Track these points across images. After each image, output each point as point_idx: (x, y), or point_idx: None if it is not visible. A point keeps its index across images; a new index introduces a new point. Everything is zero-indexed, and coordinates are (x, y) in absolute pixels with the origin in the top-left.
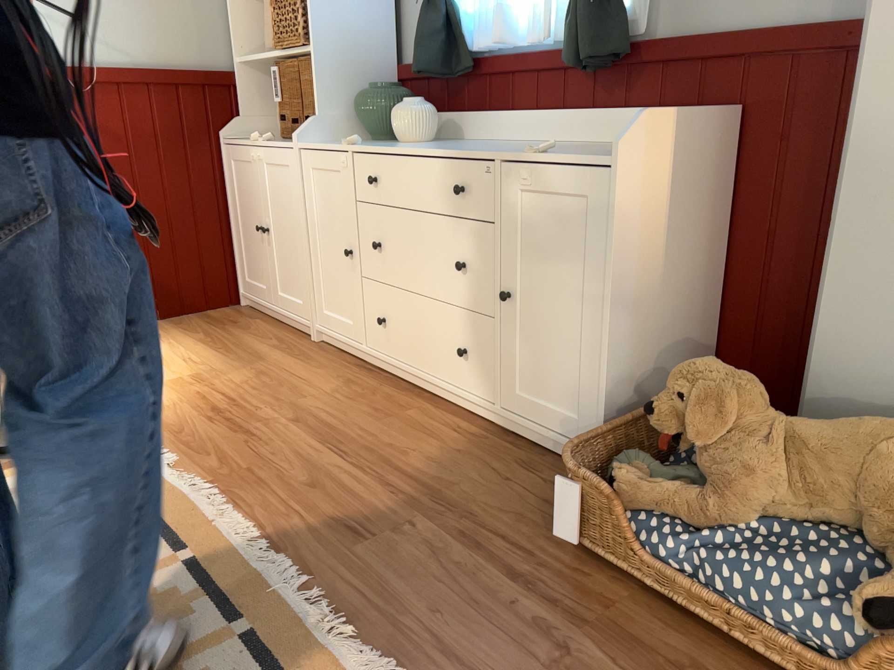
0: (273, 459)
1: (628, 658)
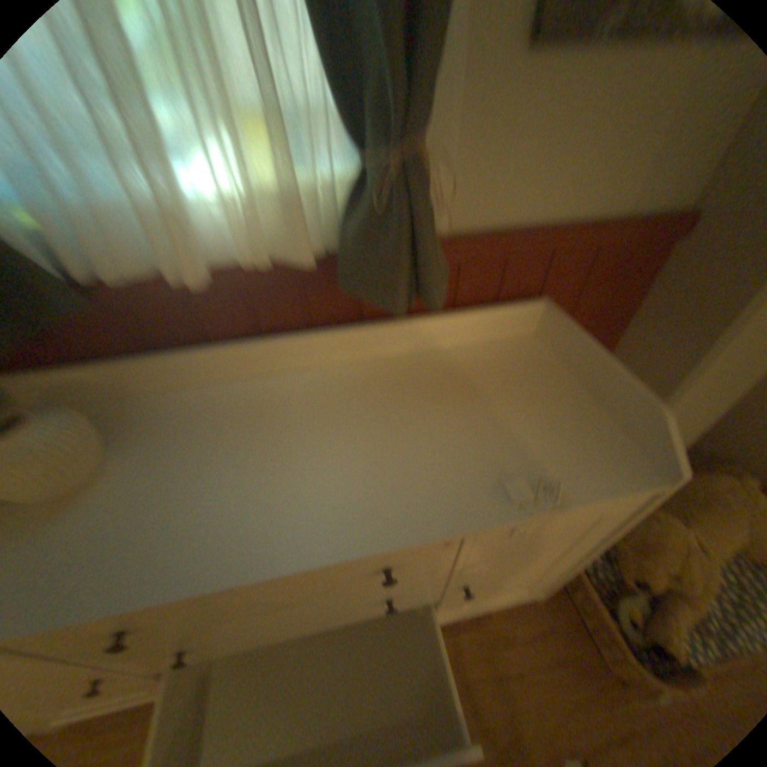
0: None
1: None
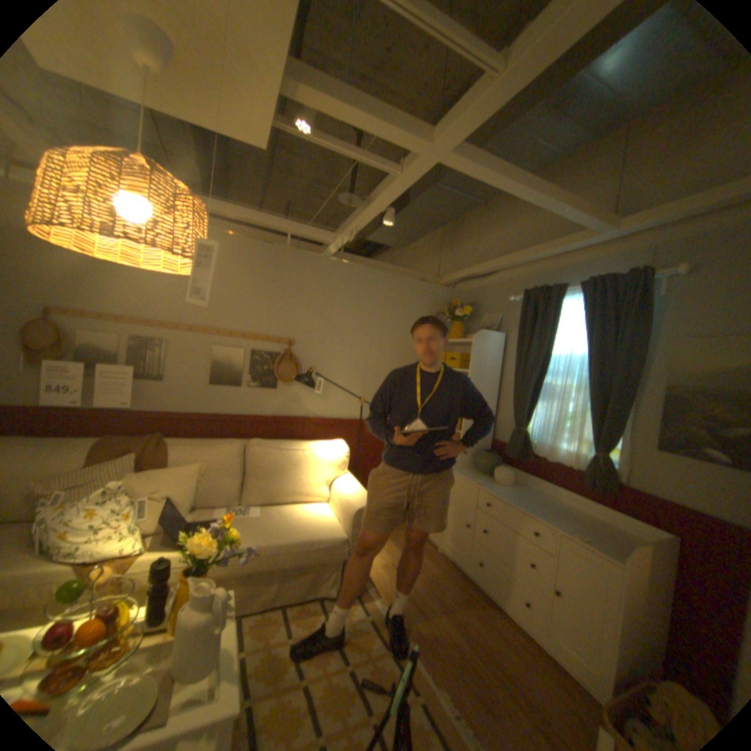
0: (442, 641)
1: None
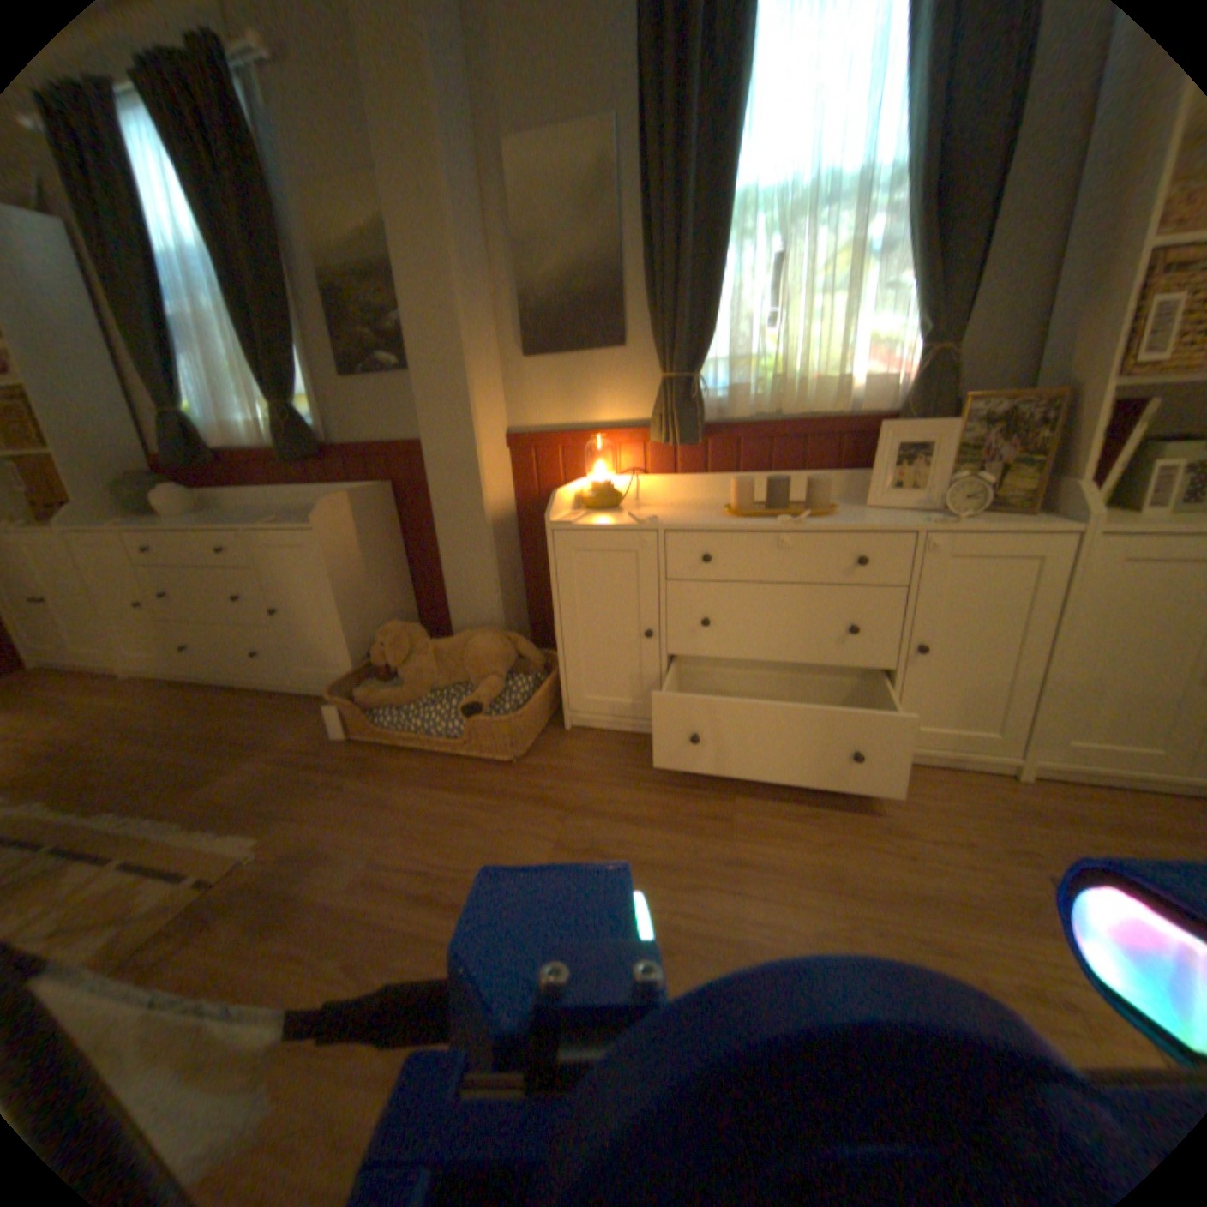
0: (109, 769)
1: (374, 779)
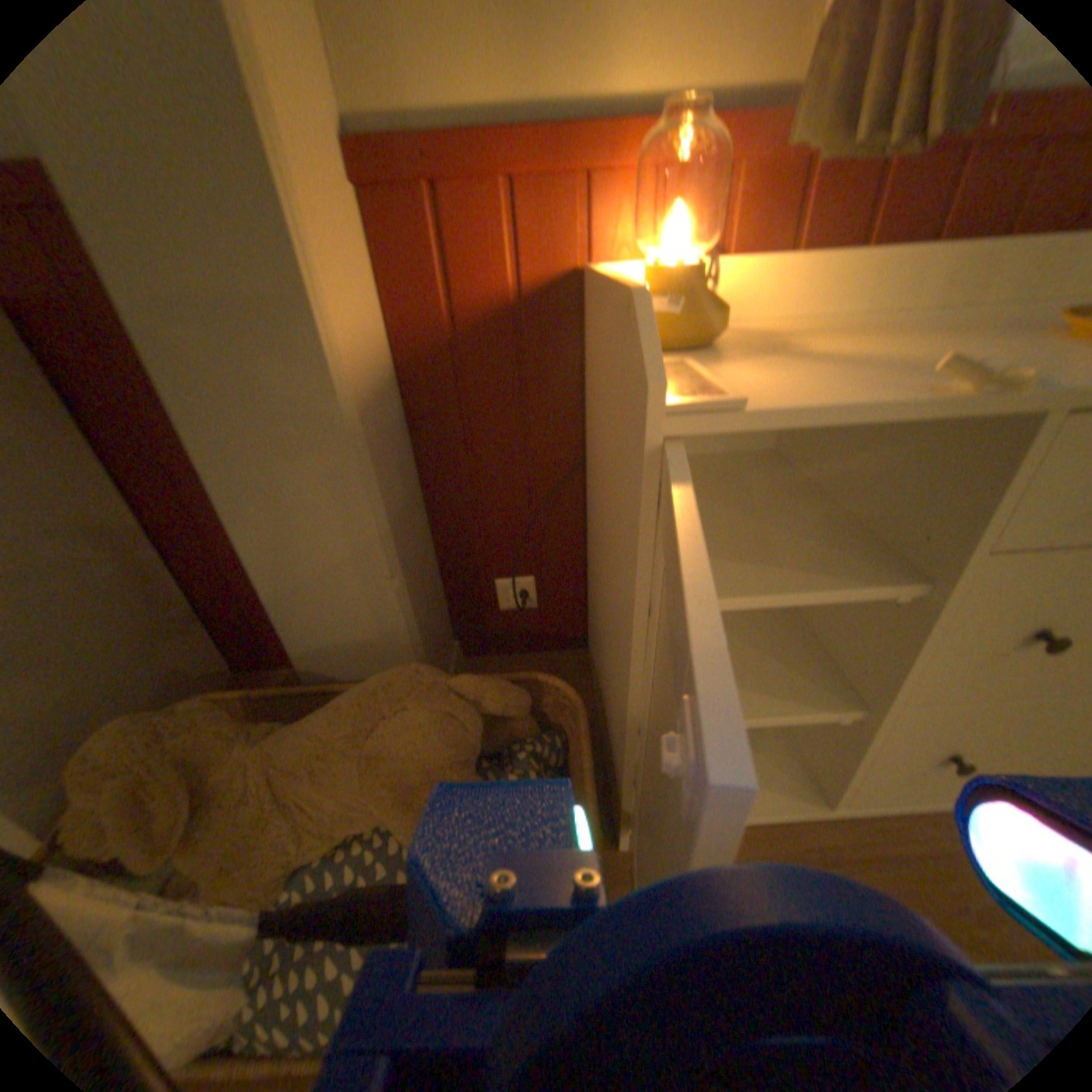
0: None
1: None
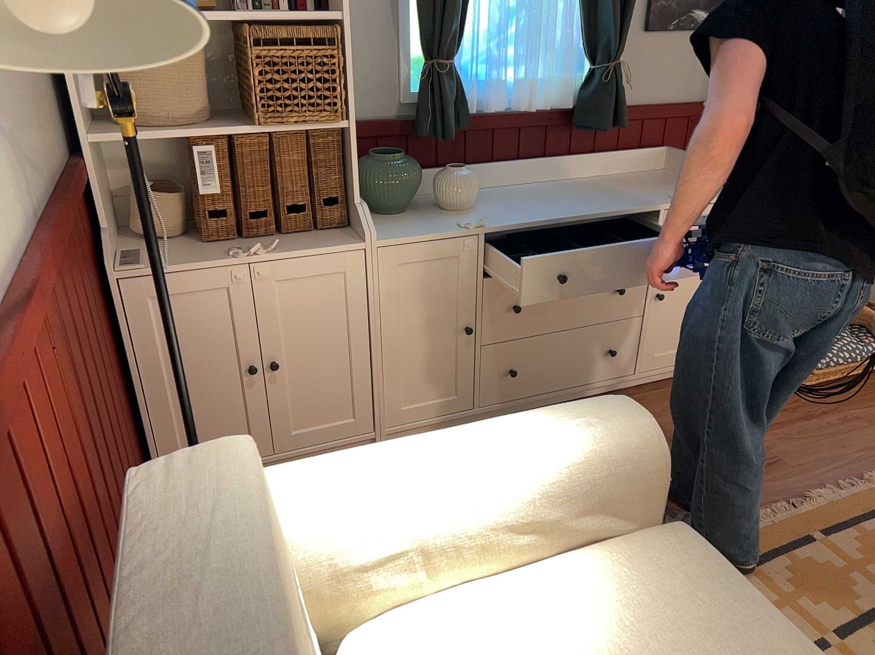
0: None
1: (858, 406)
